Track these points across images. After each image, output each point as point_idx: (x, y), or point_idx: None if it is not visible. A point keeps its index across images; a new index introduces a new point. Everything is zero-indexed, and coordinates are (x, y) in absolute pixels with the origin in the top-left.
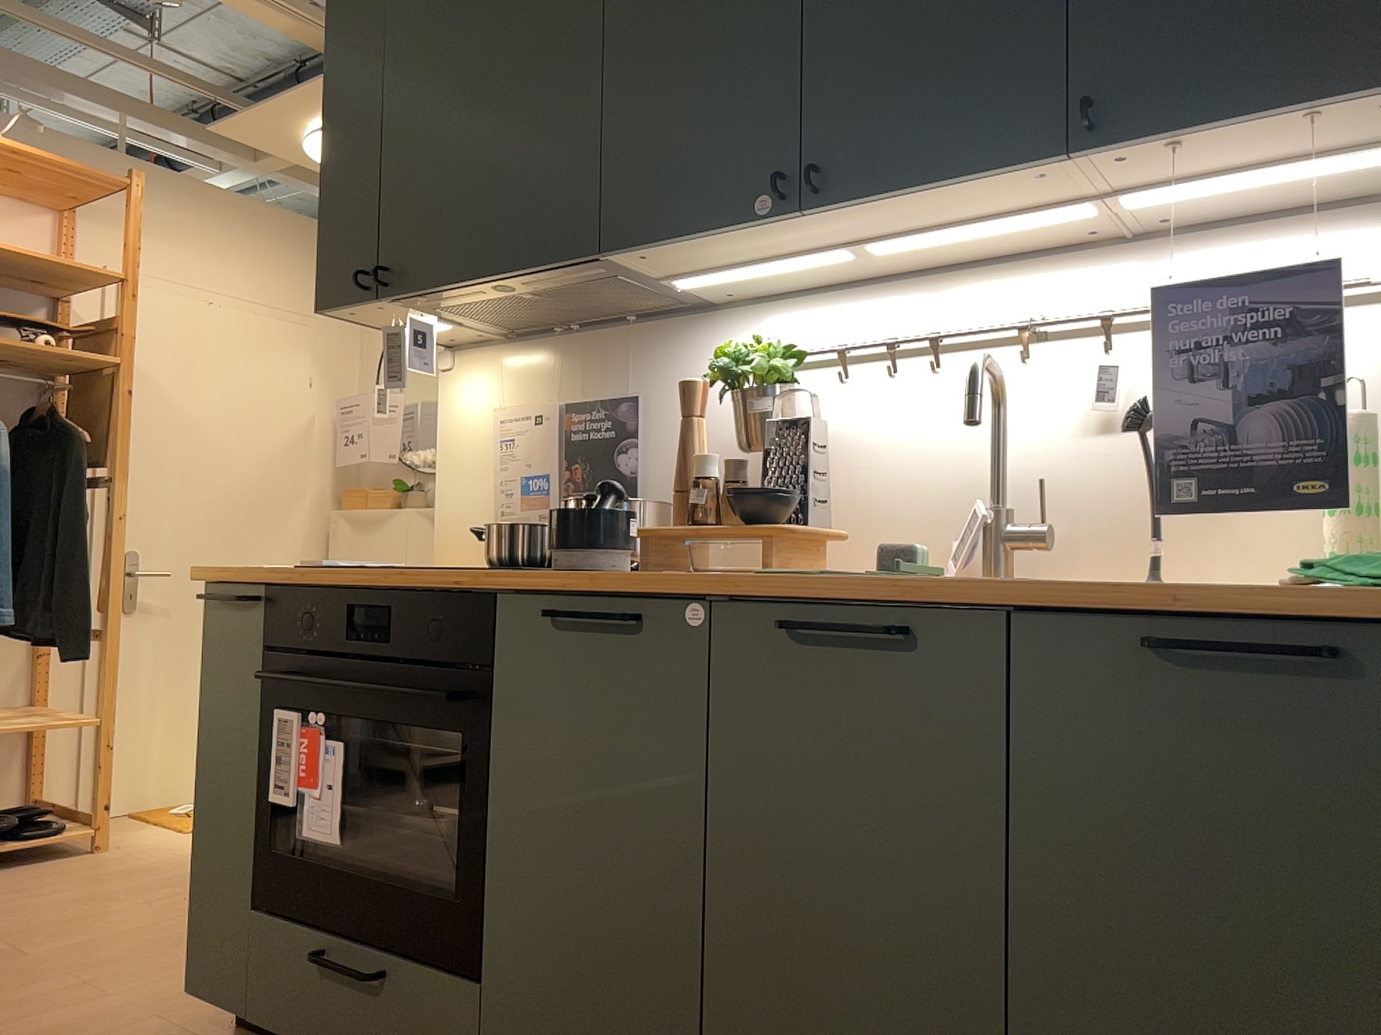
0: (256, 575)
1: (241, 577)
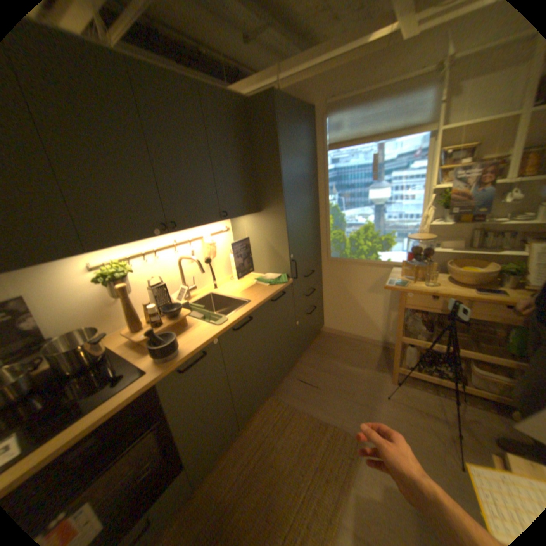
0: None
1: None
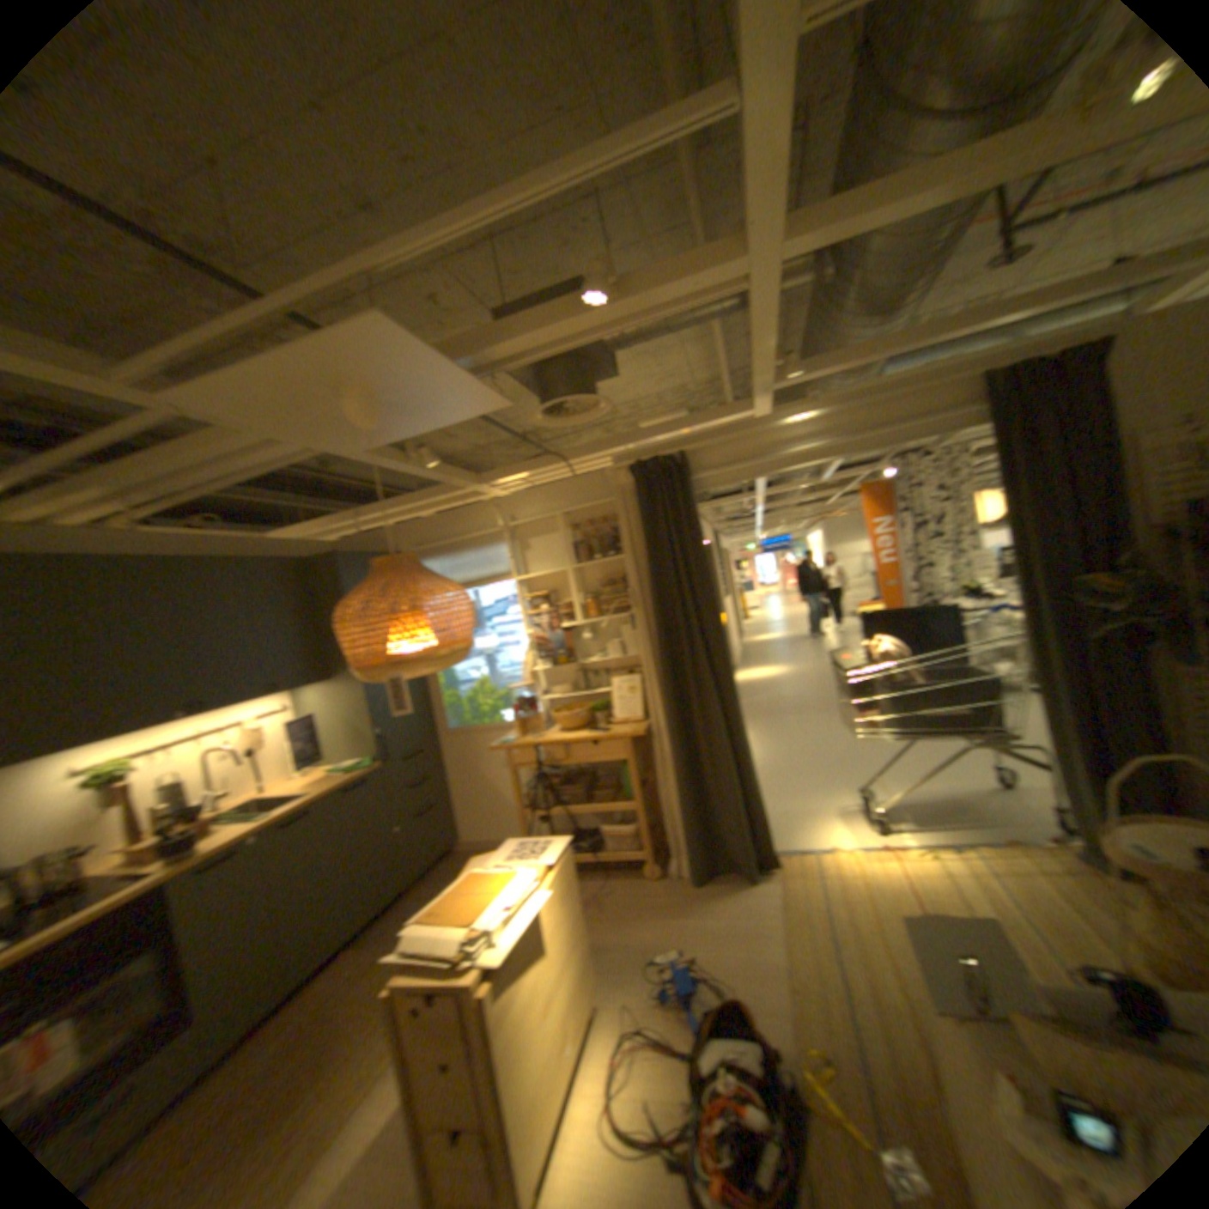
0: None
1: None
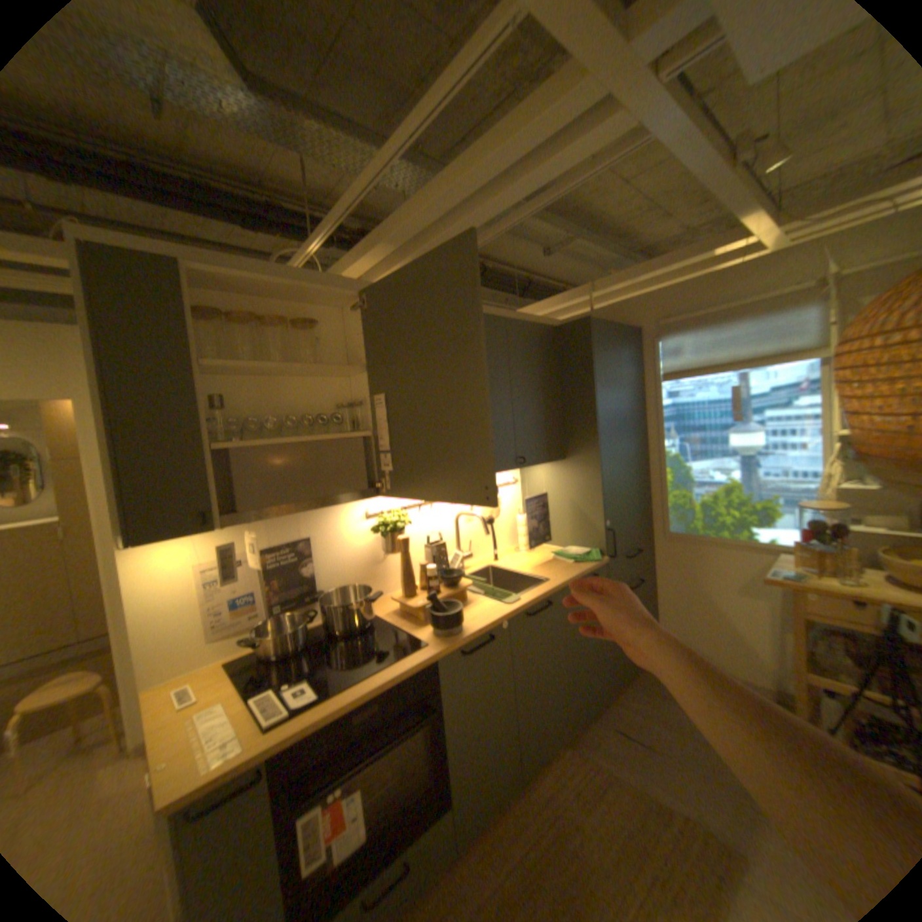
0: (263, 755)
1: (242, 768)
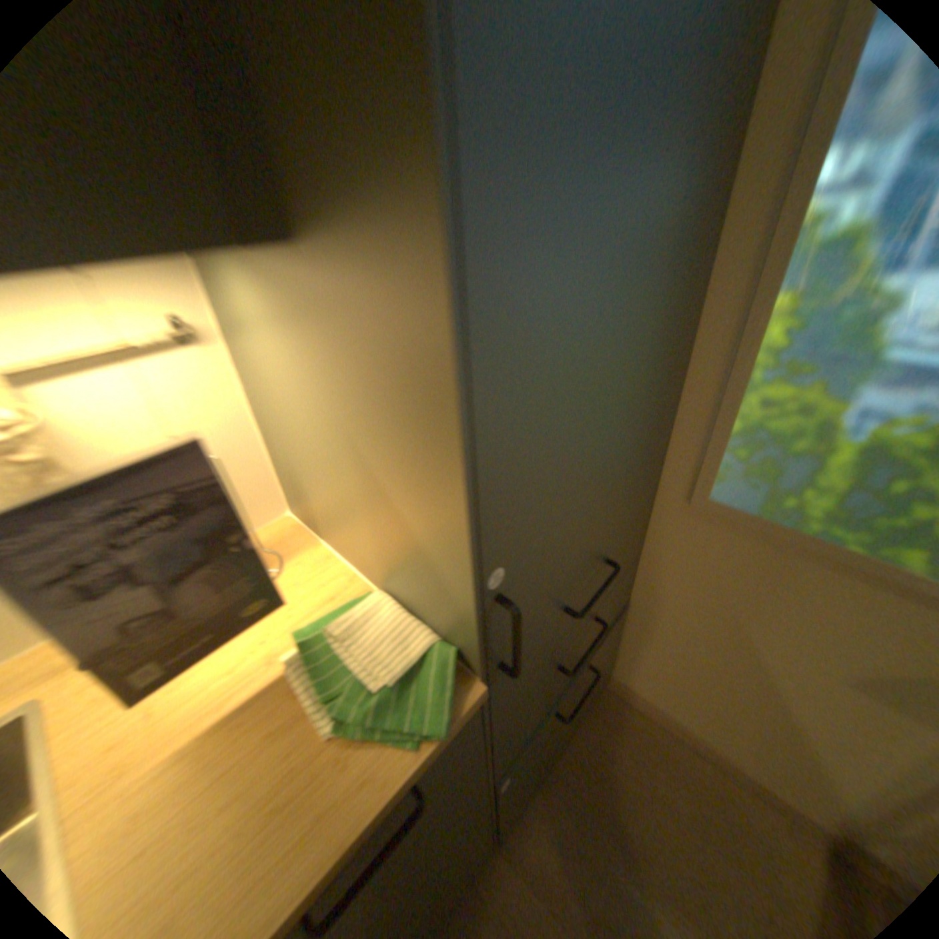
0: None
1: None
